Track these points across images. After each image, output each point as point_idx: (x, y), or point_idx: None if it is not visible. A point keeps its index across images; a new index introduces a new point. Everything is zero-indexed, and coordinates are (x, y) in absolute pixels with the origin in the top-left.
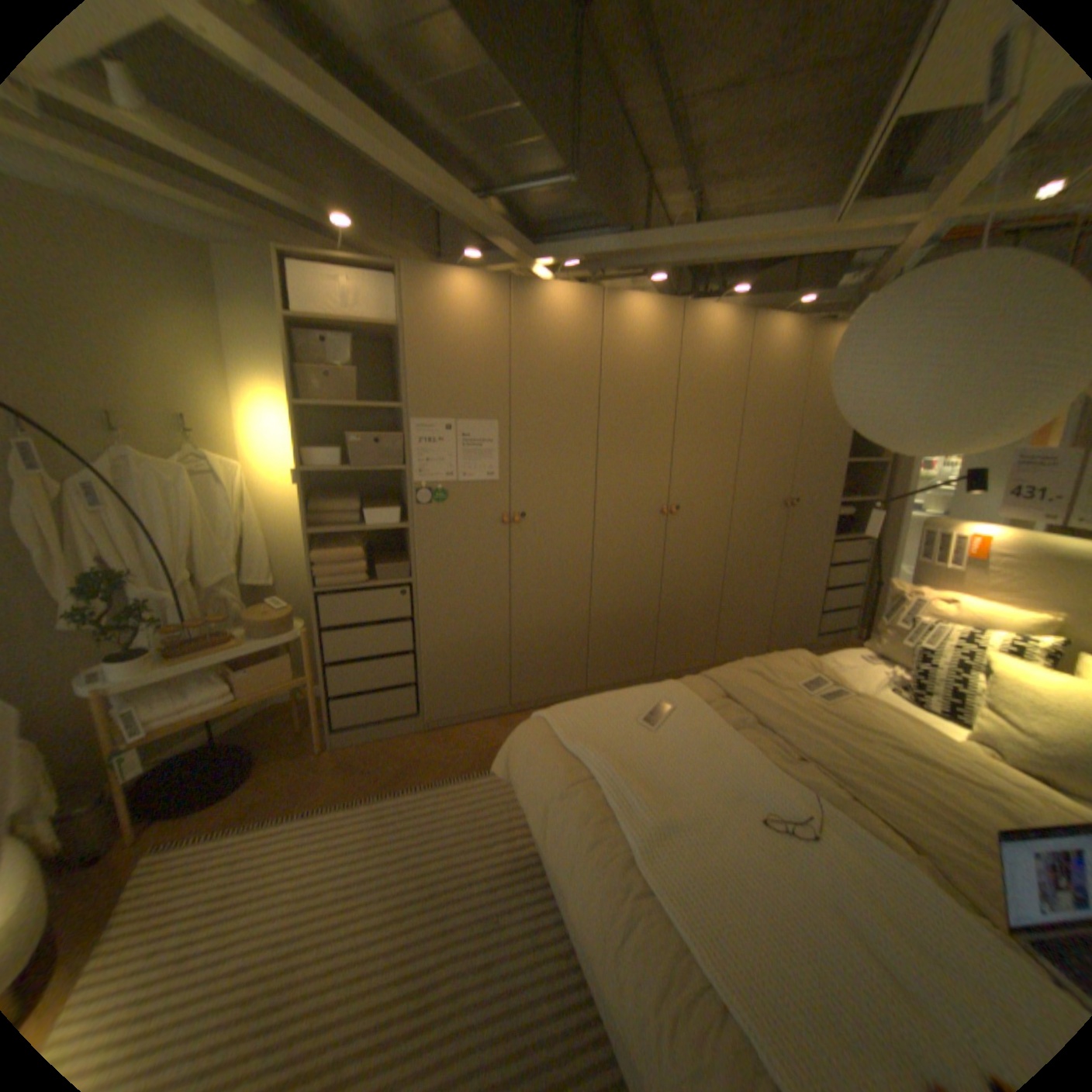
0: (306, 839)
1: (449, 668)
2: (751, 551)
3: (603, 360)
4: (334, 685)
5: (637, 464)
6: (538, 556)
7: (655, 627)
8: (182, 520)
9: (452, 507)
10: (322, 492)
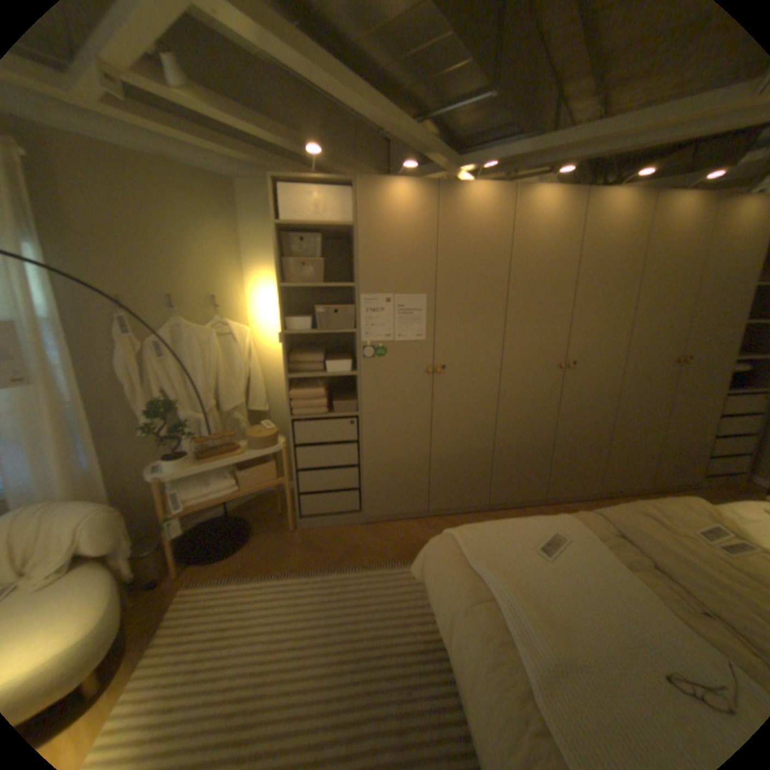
0: (279, 595)
1: (384, 479)
2: (643, 401)
3: (514, 242)
4: (304, 484)
5: (540, 327)
6: (455, 399)
7: (550, 460)
8: (213, 366)
9: (390, 360)
10: (300, 348)
